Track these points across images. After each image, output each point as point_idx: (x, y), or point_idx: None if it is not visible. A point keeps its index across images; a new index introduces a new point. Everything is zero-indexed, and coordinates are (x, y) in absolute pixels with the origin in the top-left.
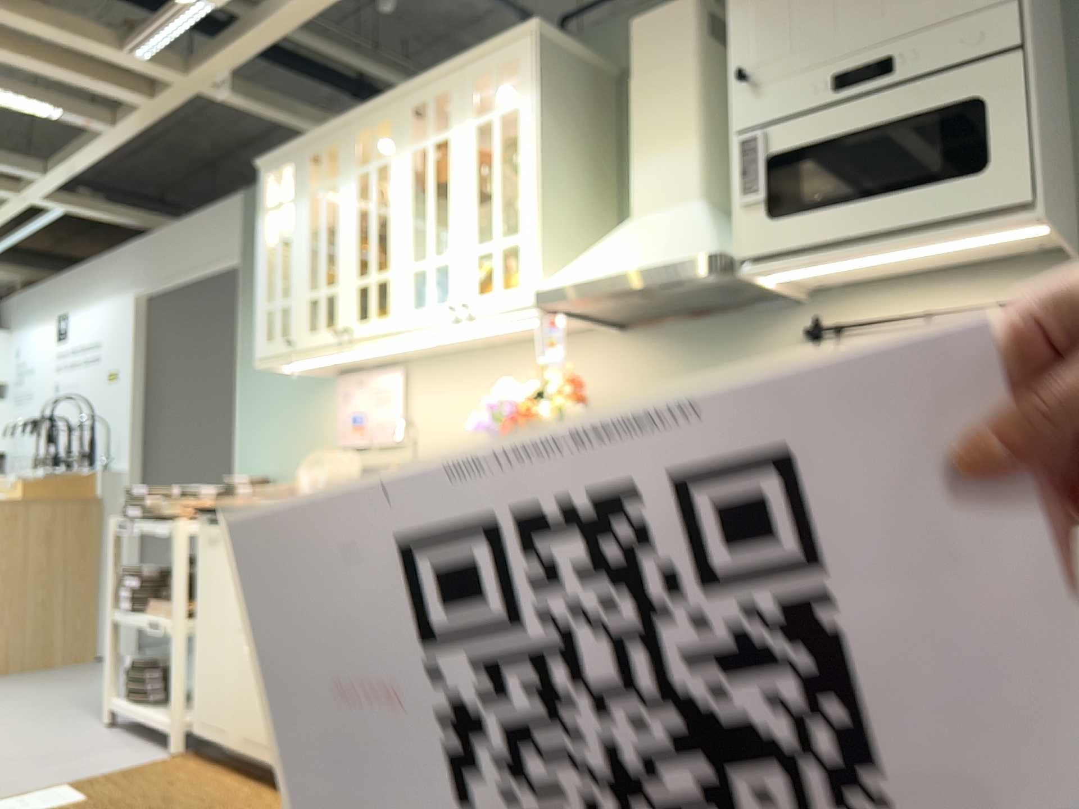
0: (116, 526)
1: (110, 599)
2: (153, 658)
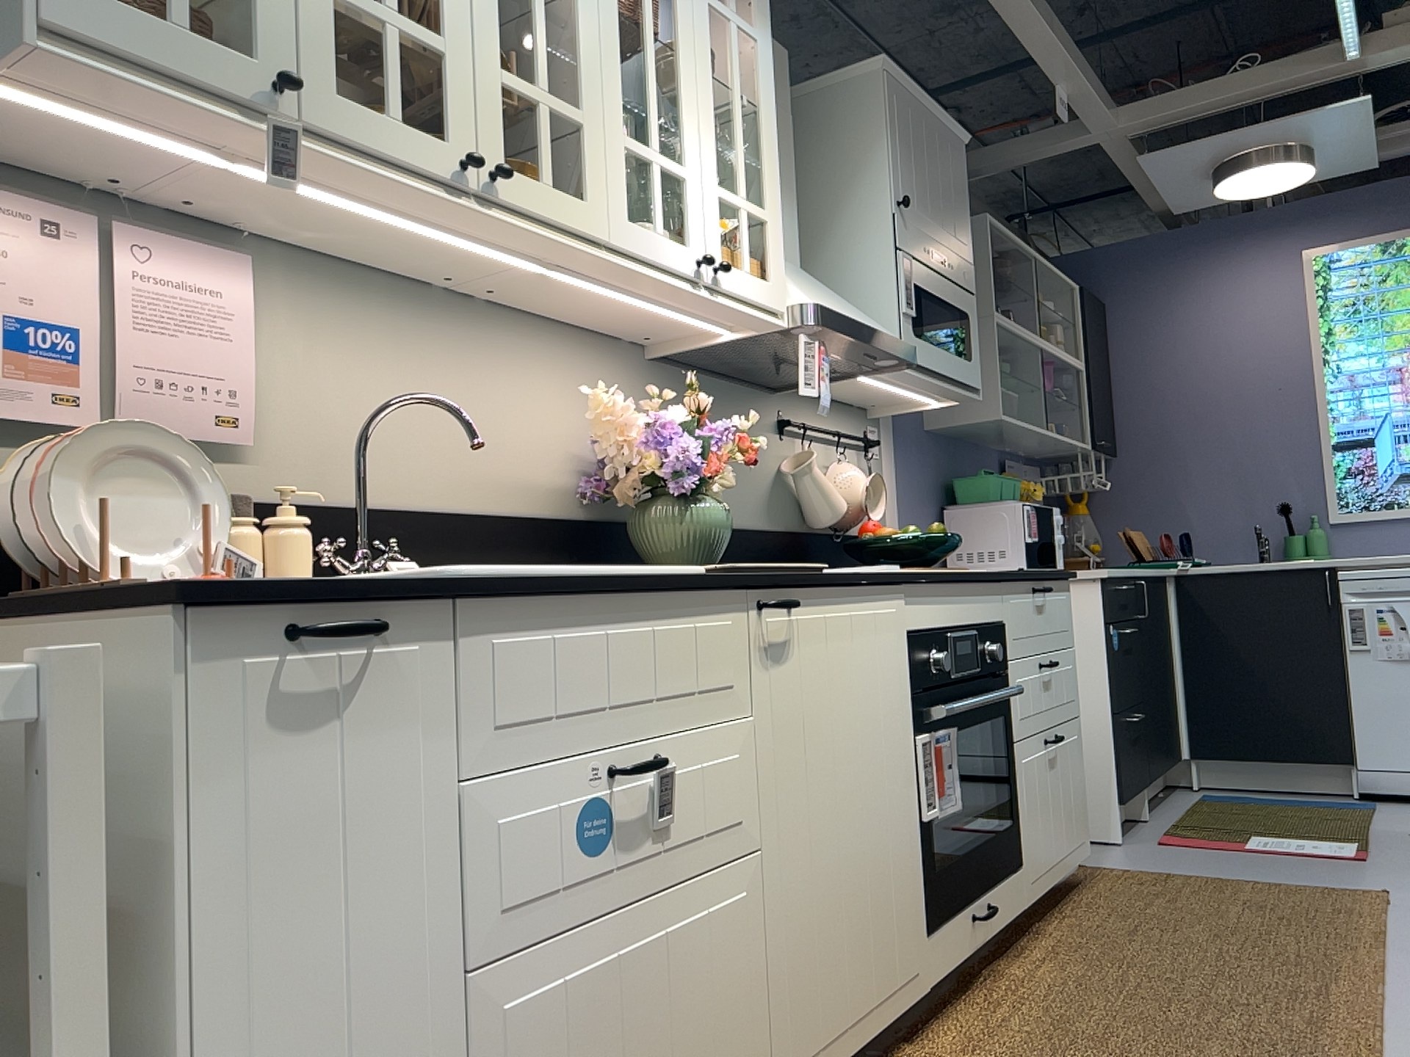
0: None
1: None
2: None
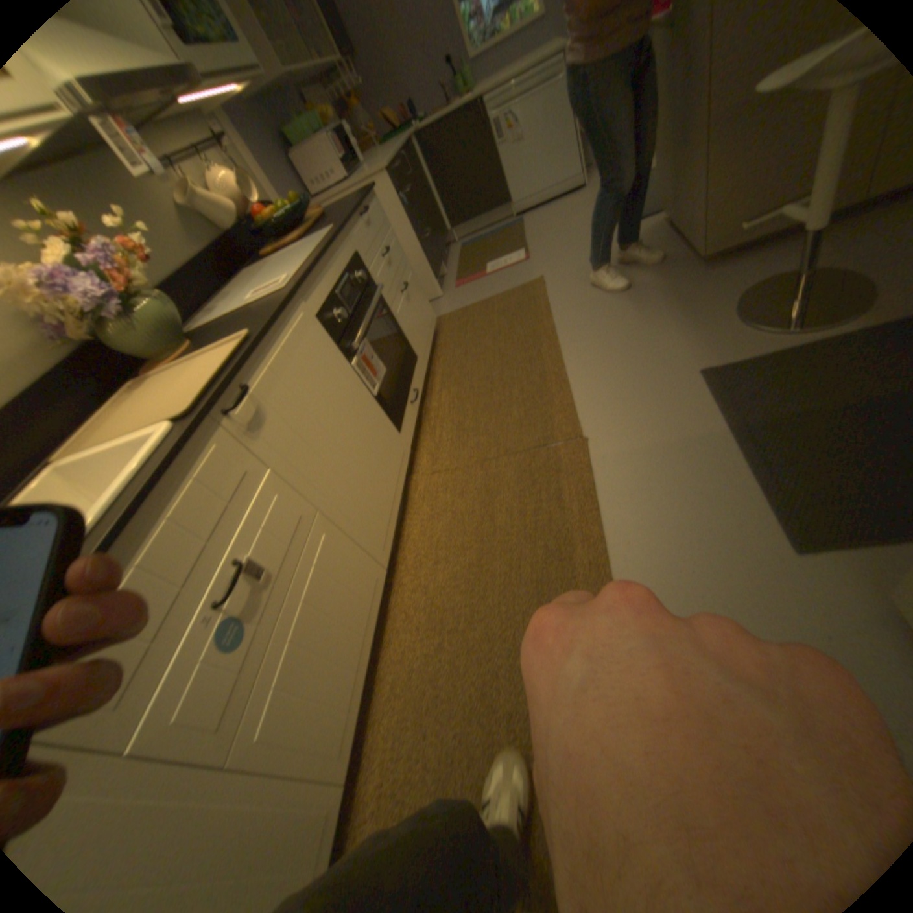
0: None
1: None
2: None
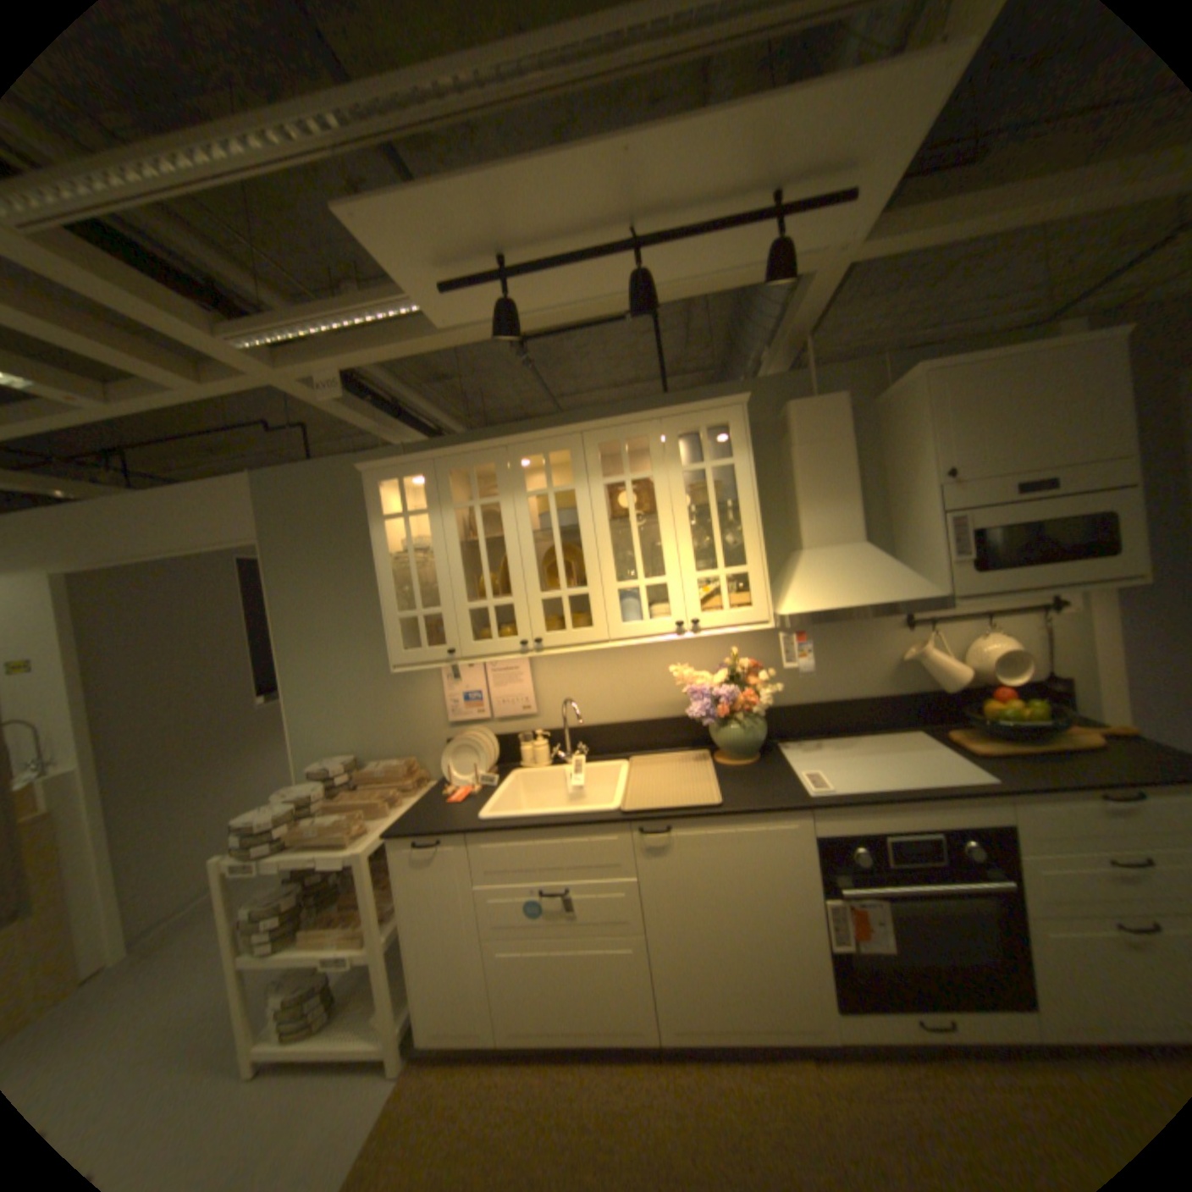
0: (224, 870)
1: (229, 950)
2: (296, 984)
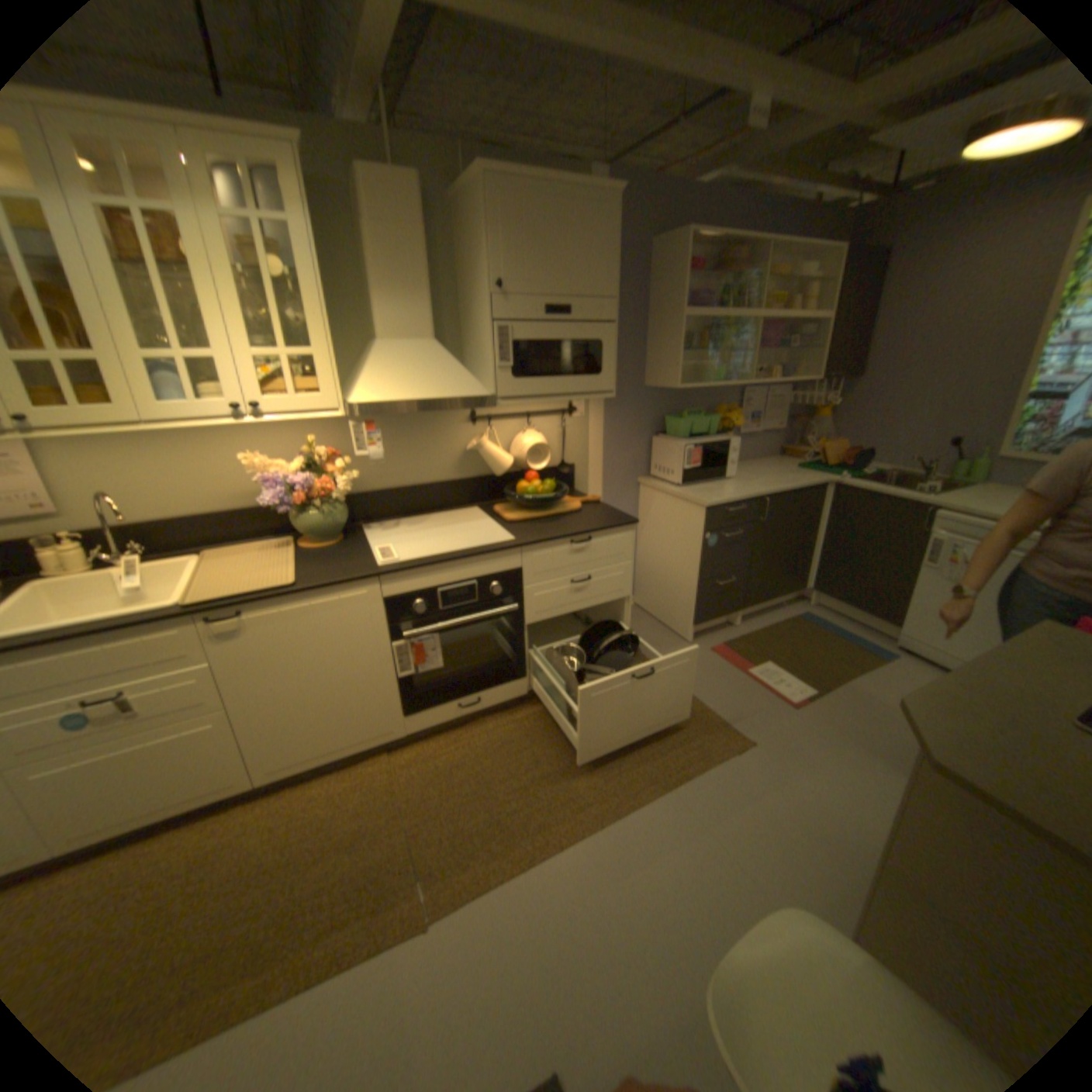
0: None
1: None
2: None
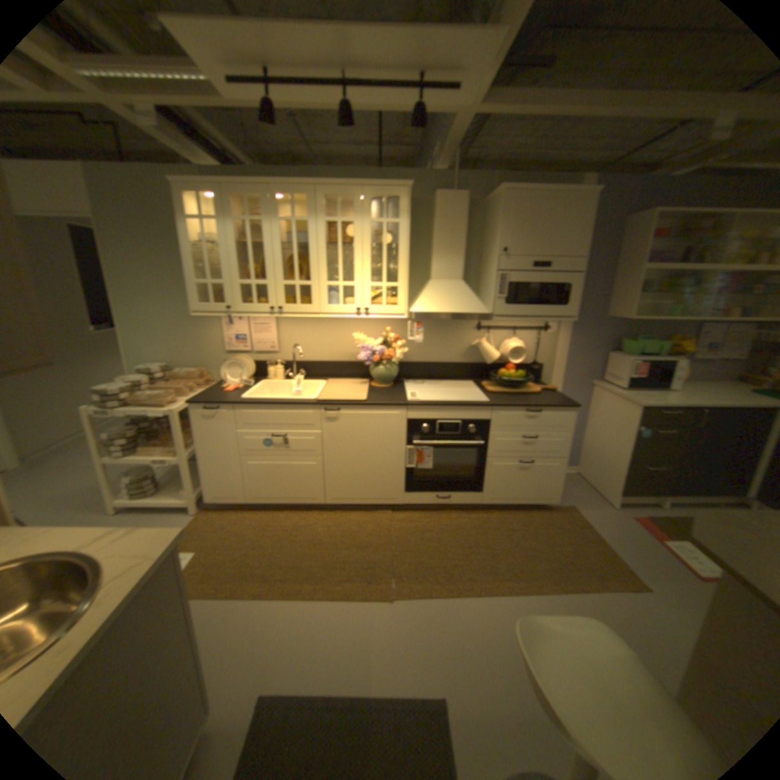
0: (88, 413)
1: (94, 454)
2: (135, 475)
